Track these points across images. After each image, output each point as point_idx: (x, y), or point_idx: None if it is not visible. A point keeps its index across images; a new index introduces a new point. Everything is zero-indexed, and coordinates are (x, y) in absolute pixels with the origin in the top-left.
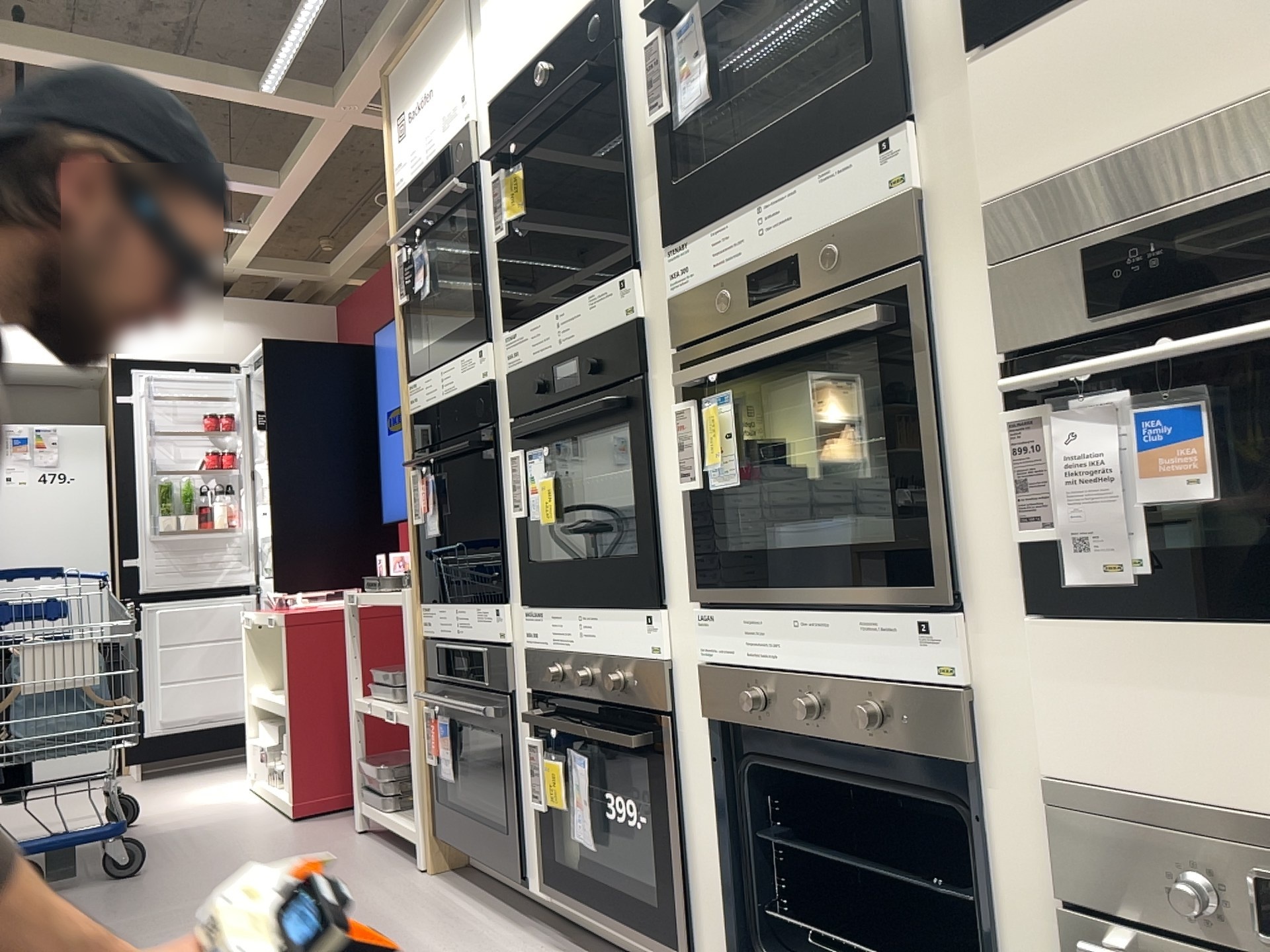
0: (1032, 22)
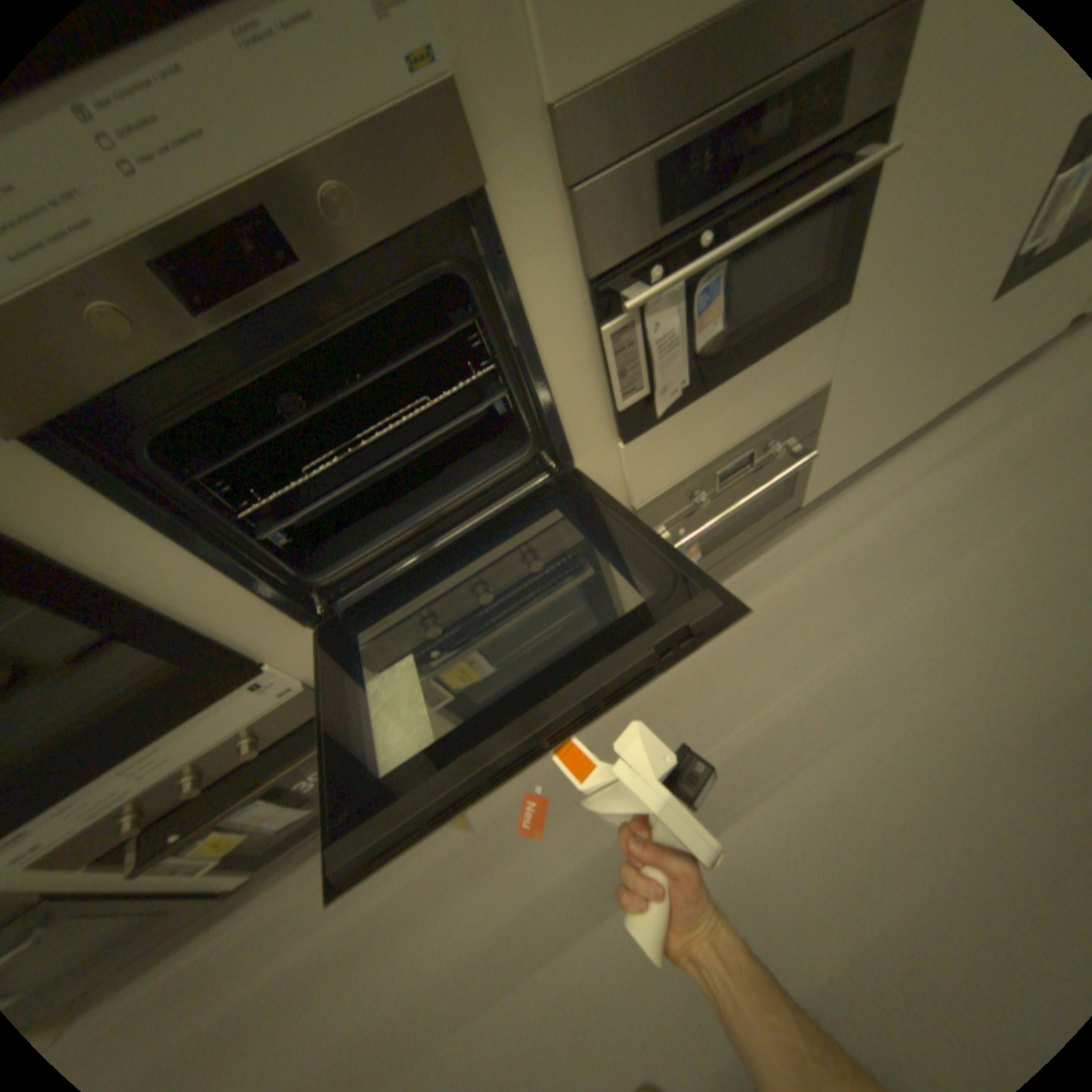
0: None
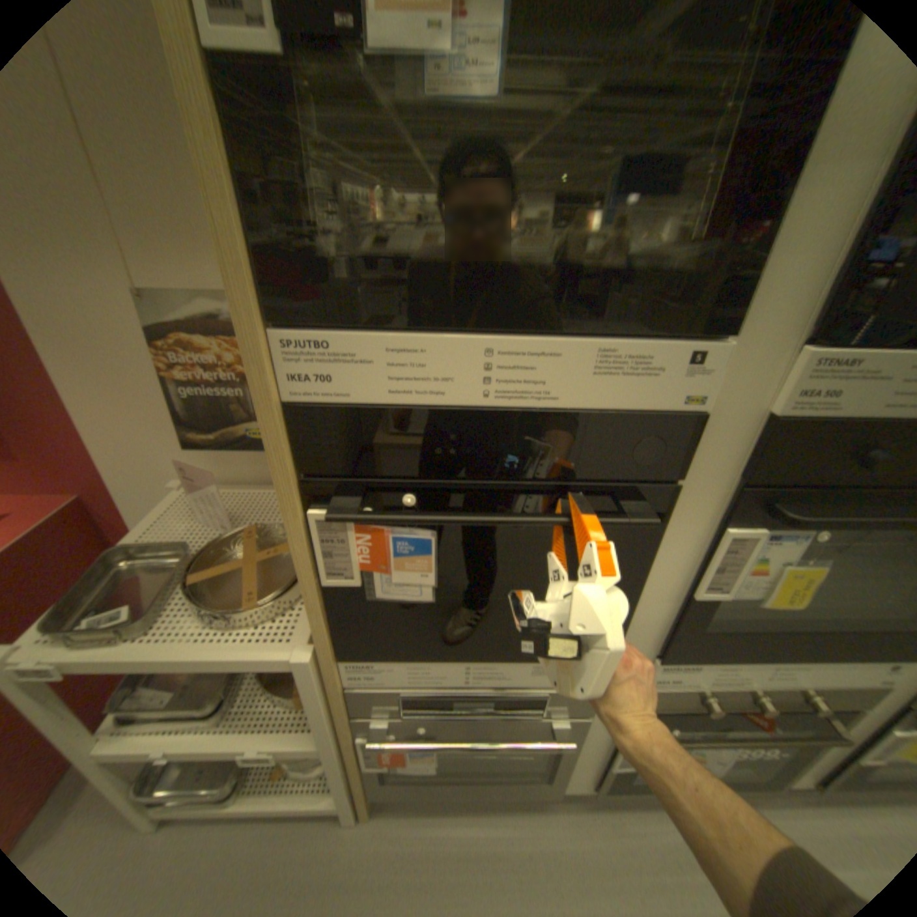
0: None
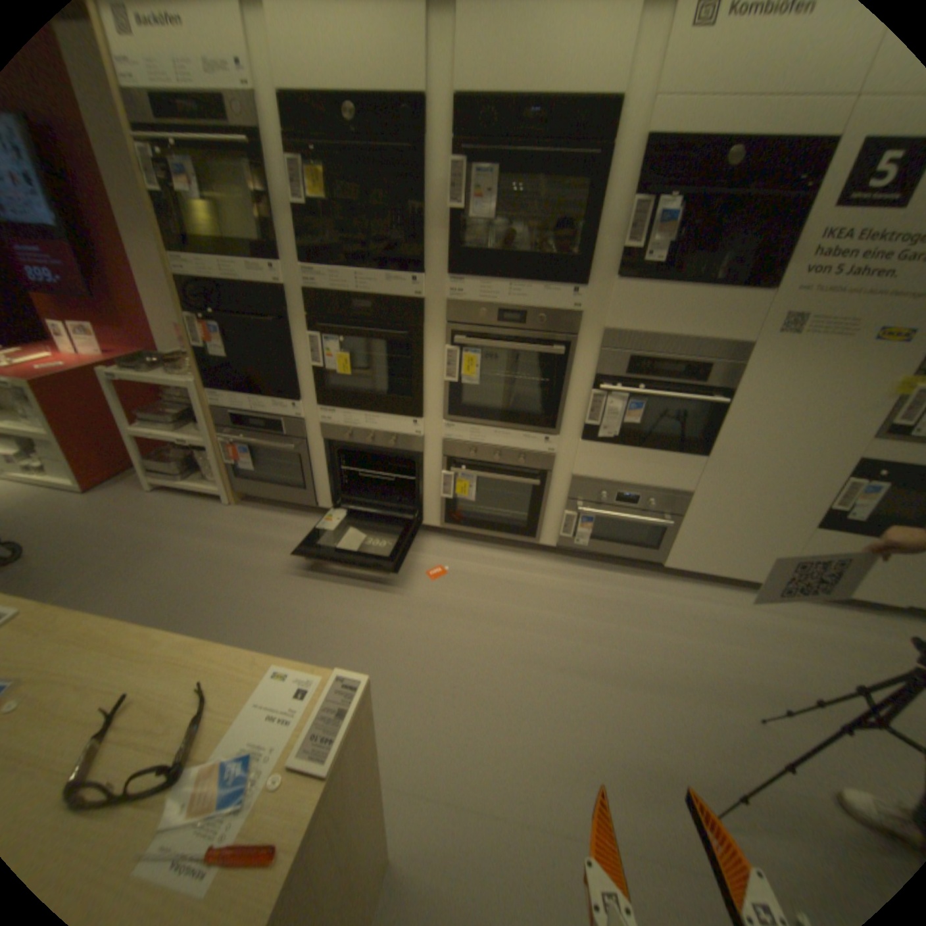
0: (639, 279)
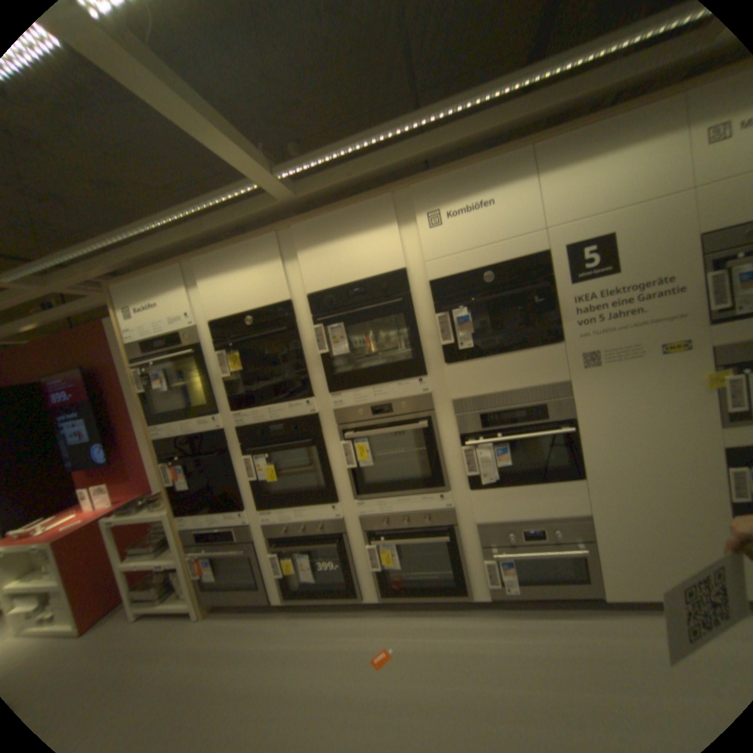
0: (461, 361)
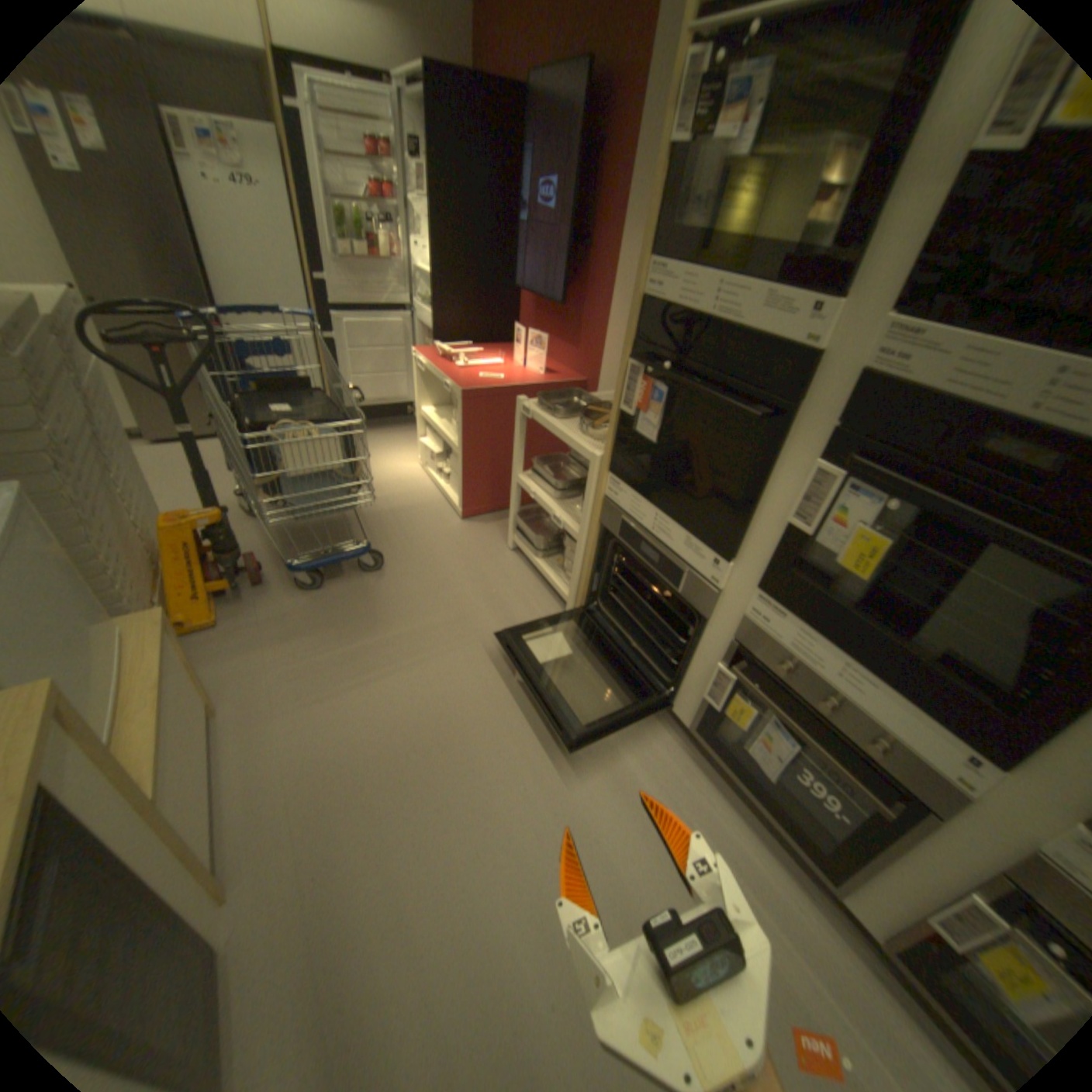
0: None
